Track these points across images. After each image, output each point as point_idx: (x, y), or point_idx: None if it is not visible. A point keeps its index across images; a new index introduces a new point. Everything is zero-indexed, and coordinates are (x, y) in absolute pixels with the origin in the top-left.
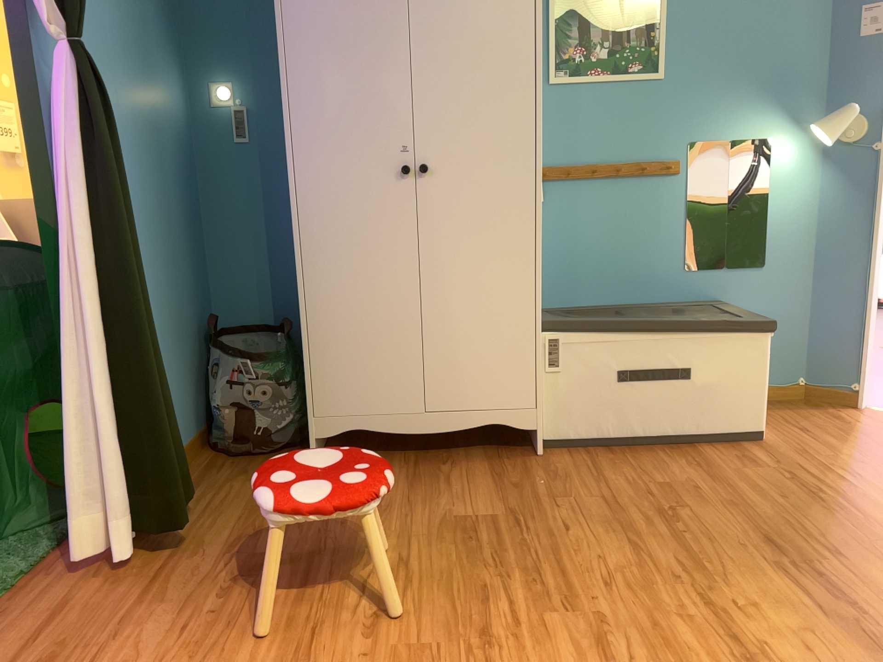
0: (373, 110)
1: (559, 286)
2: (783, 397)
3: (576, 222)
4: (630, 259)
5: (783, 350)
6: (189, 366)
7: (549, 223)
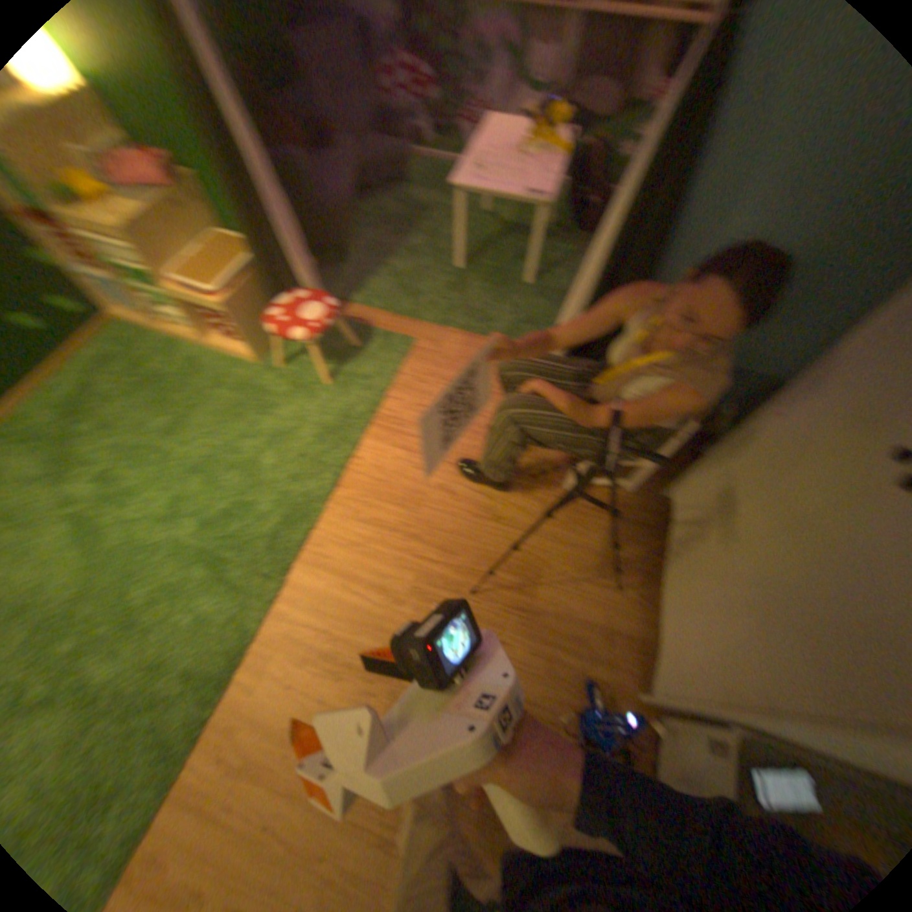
0: None
1: None
2: None
3: None
4: None
5: None
6: (753, 380)
7: None
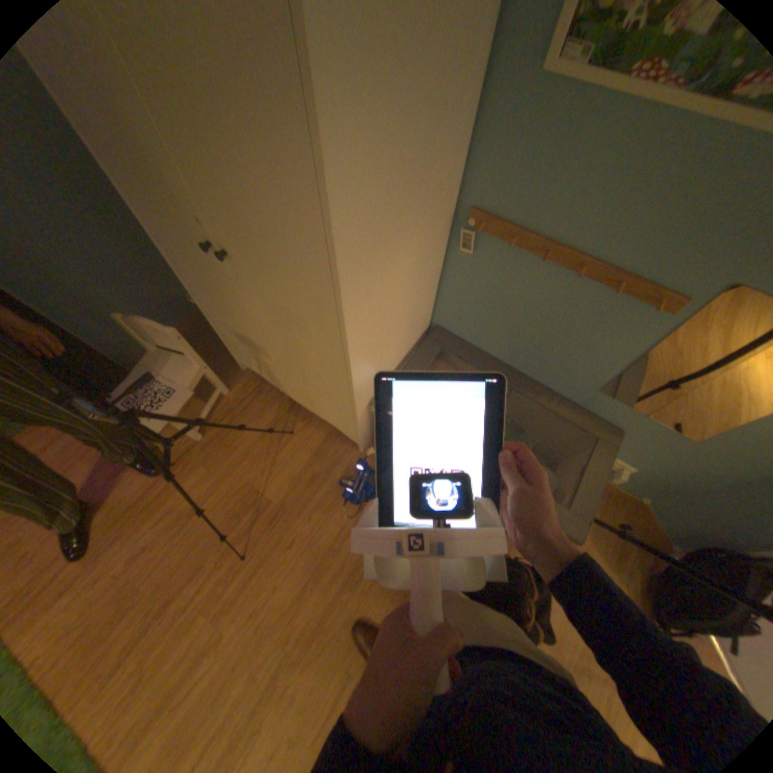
0: (147, 154)
1: (467, 331)
2: (620, 497)
3: (506, 293)
4: (547, 352)
5: (652, 485)
6: None
7: (476, 279)
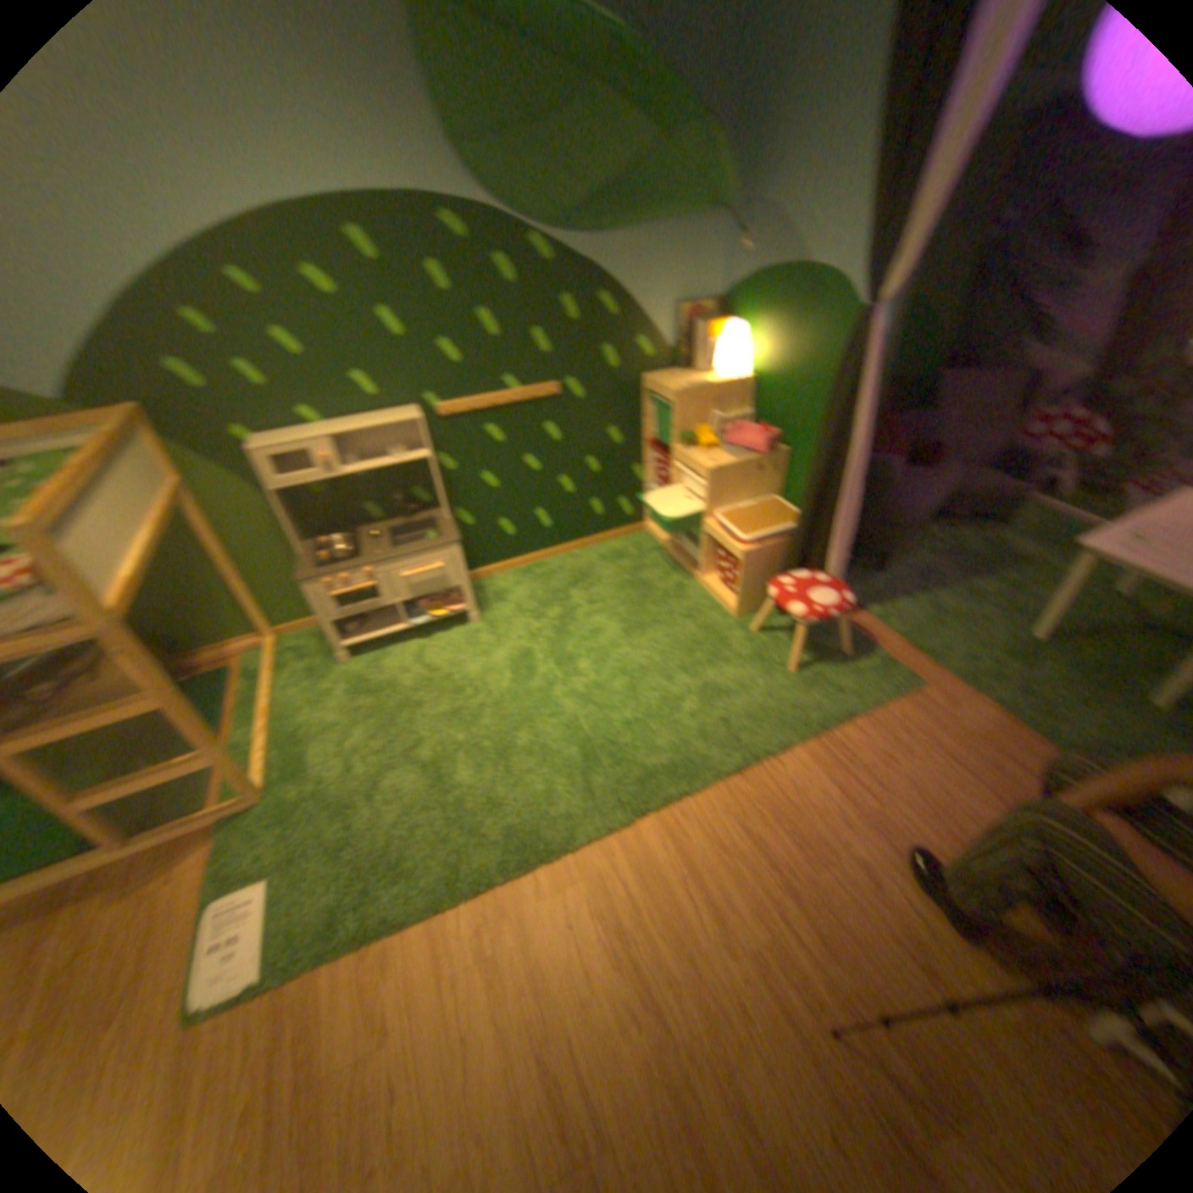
0: None
1: None
2: None
3: None
4: None
5: None
6: None
7: None
